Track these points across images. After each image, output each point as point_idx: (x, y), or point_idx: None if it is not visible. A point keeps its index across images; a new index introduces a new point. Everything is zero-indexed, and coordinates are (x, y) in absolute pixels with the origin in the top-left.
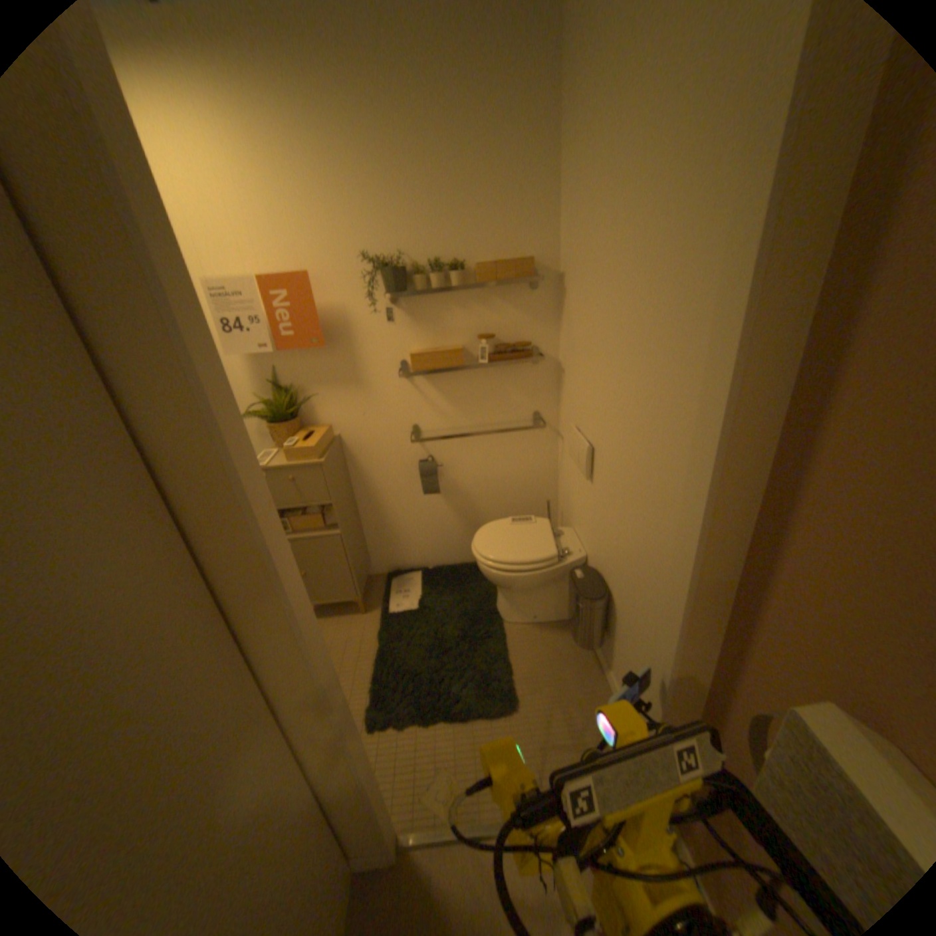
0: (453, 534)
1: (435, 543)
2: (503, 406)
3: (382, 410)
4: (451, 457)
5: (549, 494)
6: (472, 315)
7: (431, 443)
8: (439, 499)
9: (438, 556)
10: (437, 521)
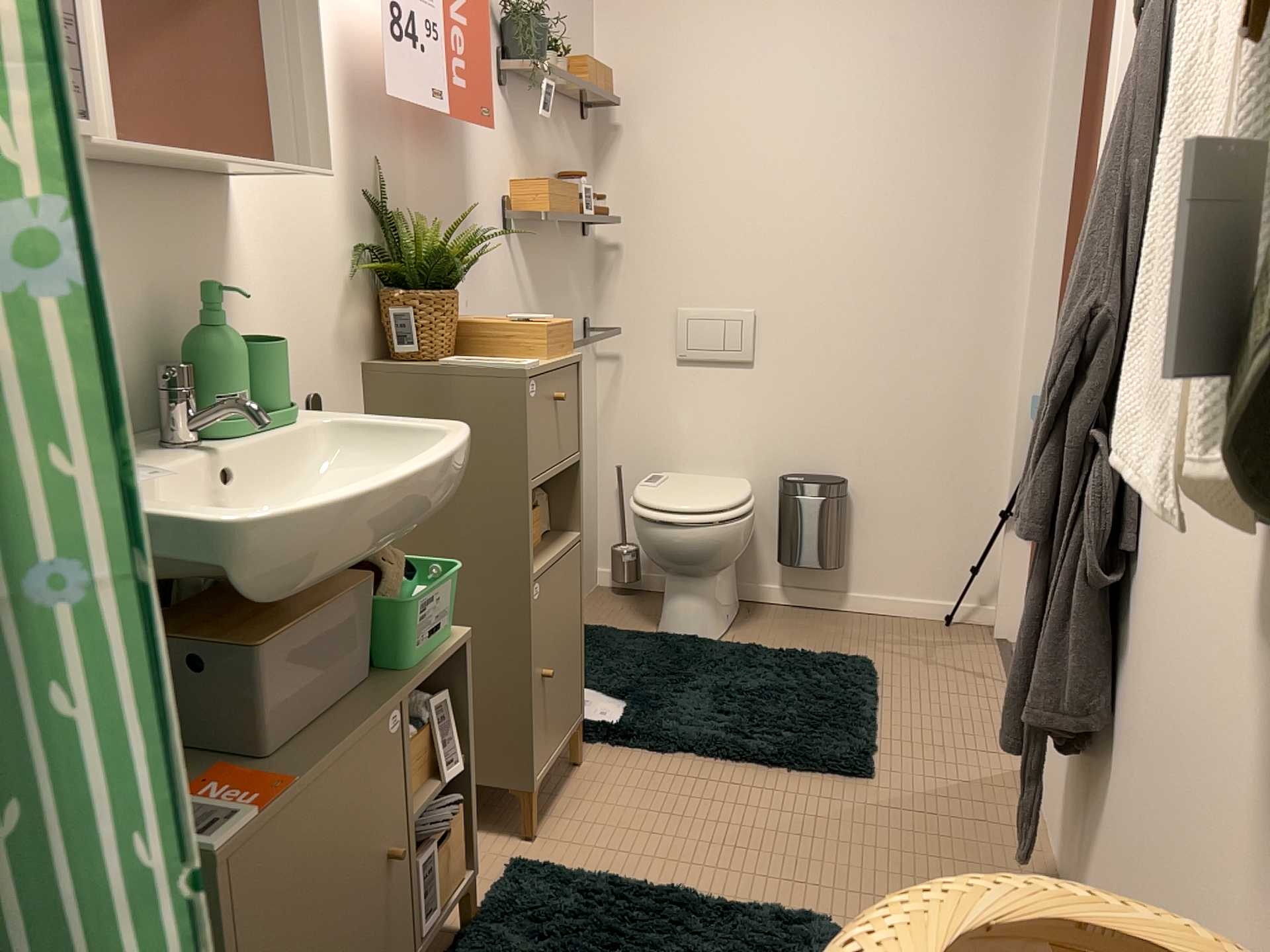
0: None
1: None
2: (568, 303)
3: (485, 294)
4: None
5: (594, 466)
6: (551, 140)
7: None
8: None
9: None
10: None
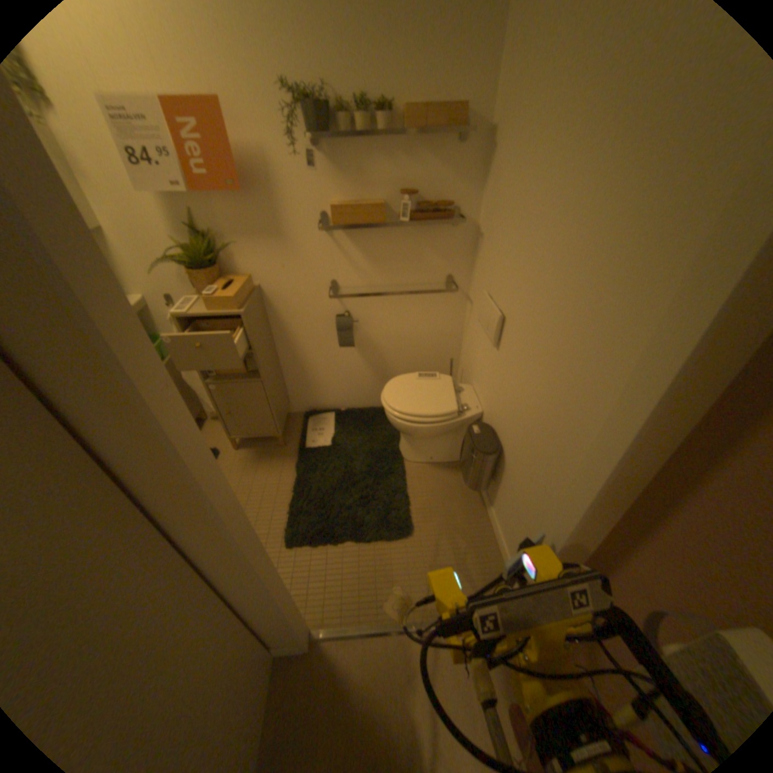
0: (364, 382)
1: (348, 389)
2: (419, 267)
3: (301, 262)
4: (366, 313)
5: (453, 352)
6: (397, 166)
7: (348, 299)
8: (353, 351)
9: (350, 400)
10: (351, 371)
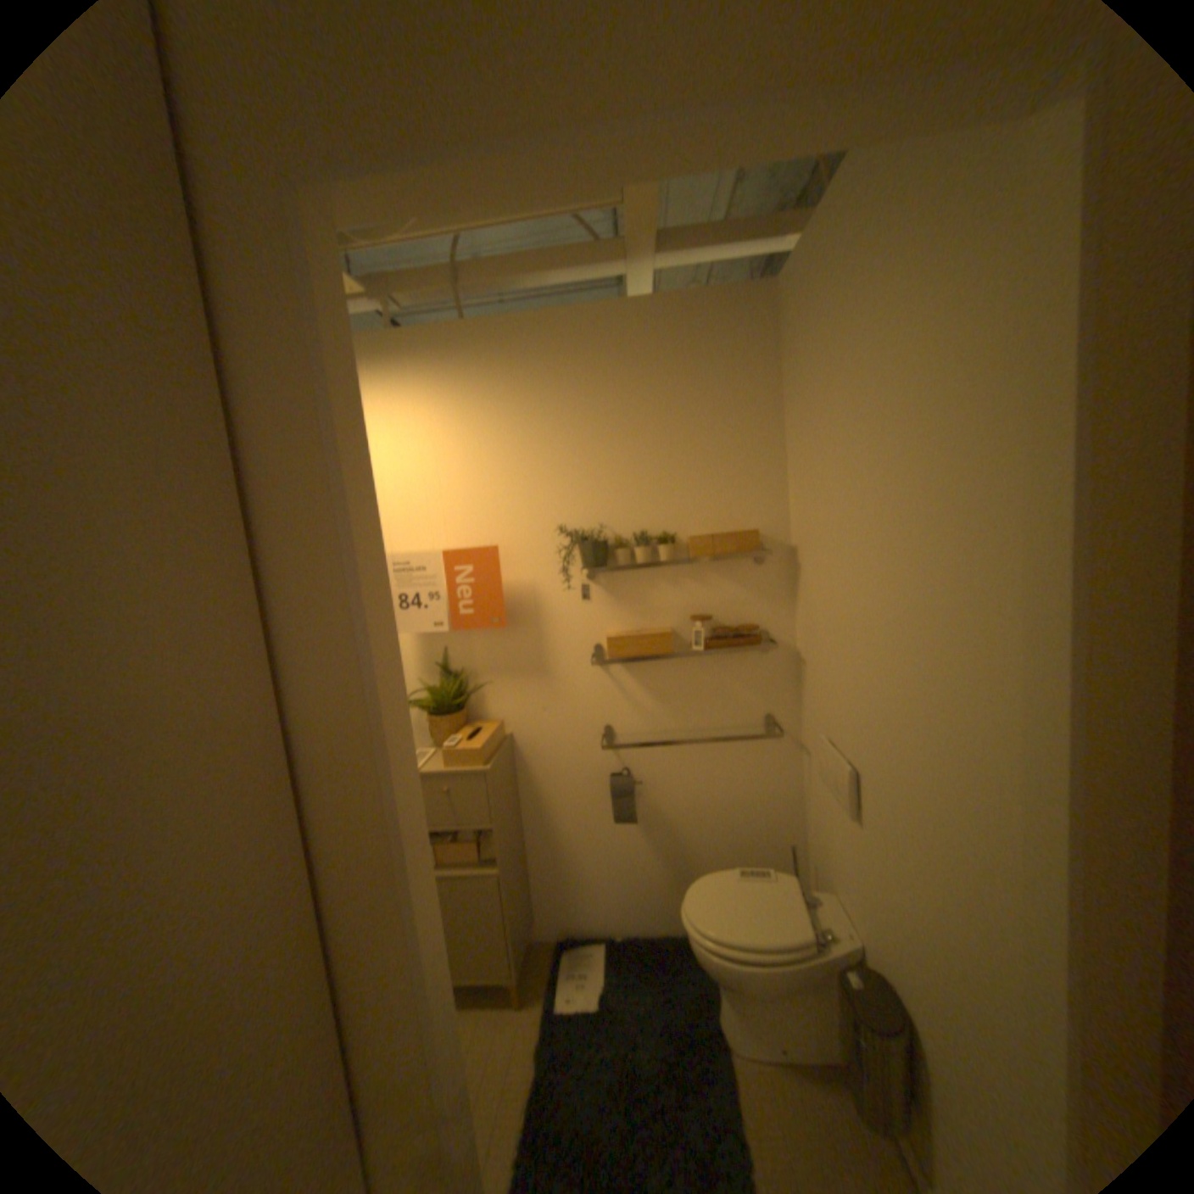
0: (652, 888)
1: (627, 901)
2: (724, 706)
3: (566, 704)
4: (652, 772)
5: (794, 836)
6: (684, 593)
7: (627, 751)
8: (634, 832)
9: (629, 923)
10: (631, 866)
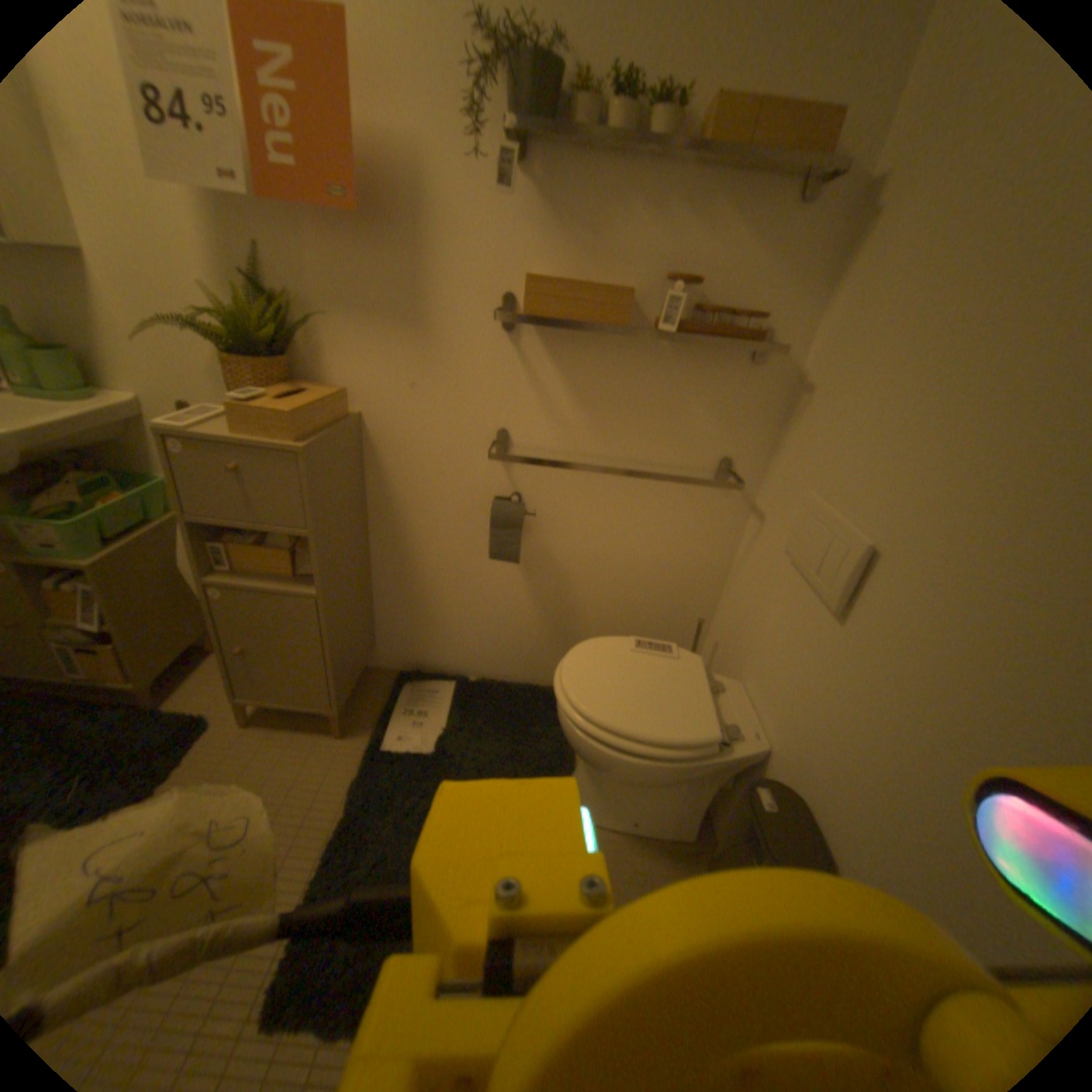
0: (524, 633)
1: (492, 641)
2: (675, 430)
3: (449, 382)
4: (554, 501)
5: (706, 606)
6: (672, 223)
7: (526, 468)
8: (515, 570)
9: (490, 662)
10: (503, 607)
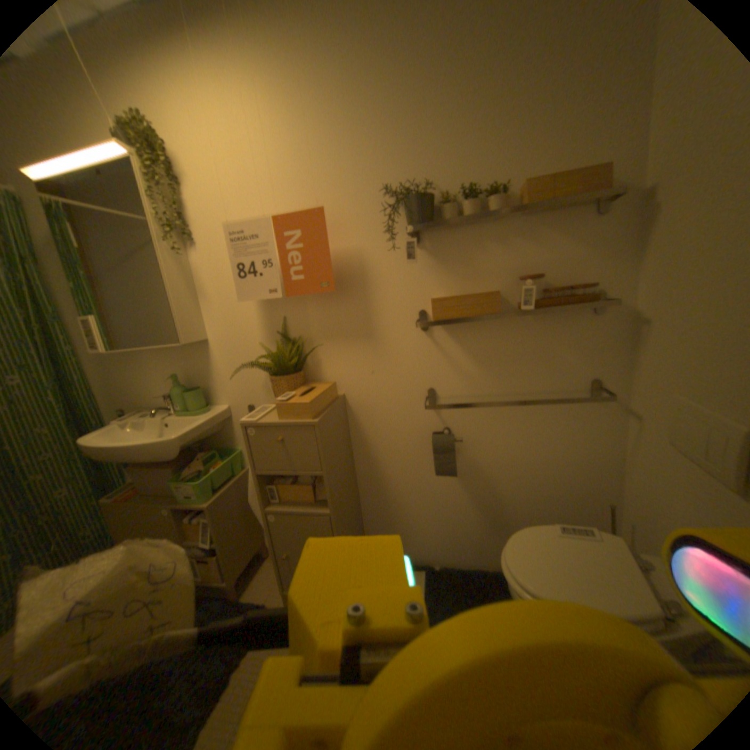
0: (469, 528)
1: (447, 536)
2: (550, 367)
3: (393, 366)
4: (473, 429)
5: (613, 493)
6: (515, 249)
7: (450, 410)
8: (455, 481)
9: (448, 554)
10: (451, 509)
